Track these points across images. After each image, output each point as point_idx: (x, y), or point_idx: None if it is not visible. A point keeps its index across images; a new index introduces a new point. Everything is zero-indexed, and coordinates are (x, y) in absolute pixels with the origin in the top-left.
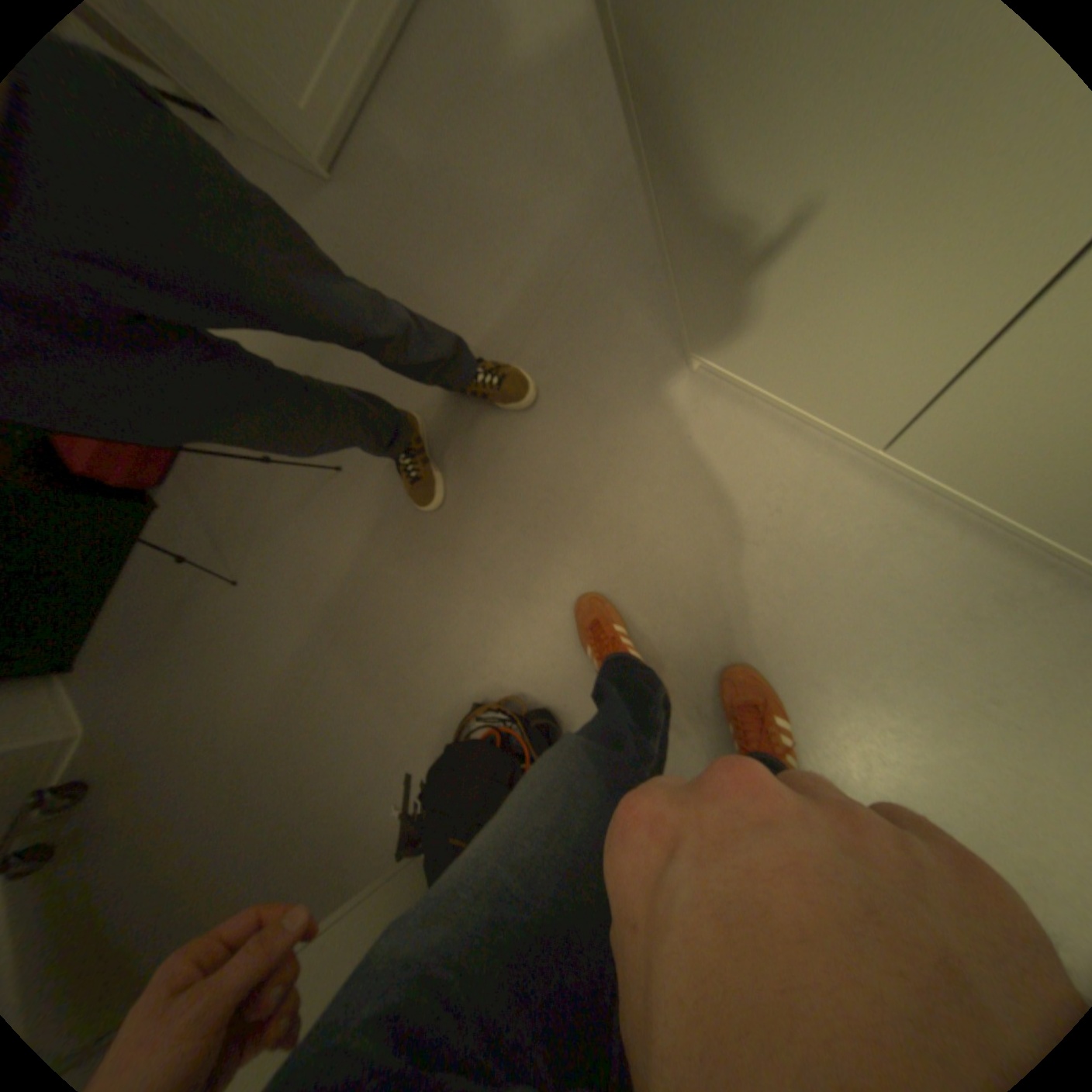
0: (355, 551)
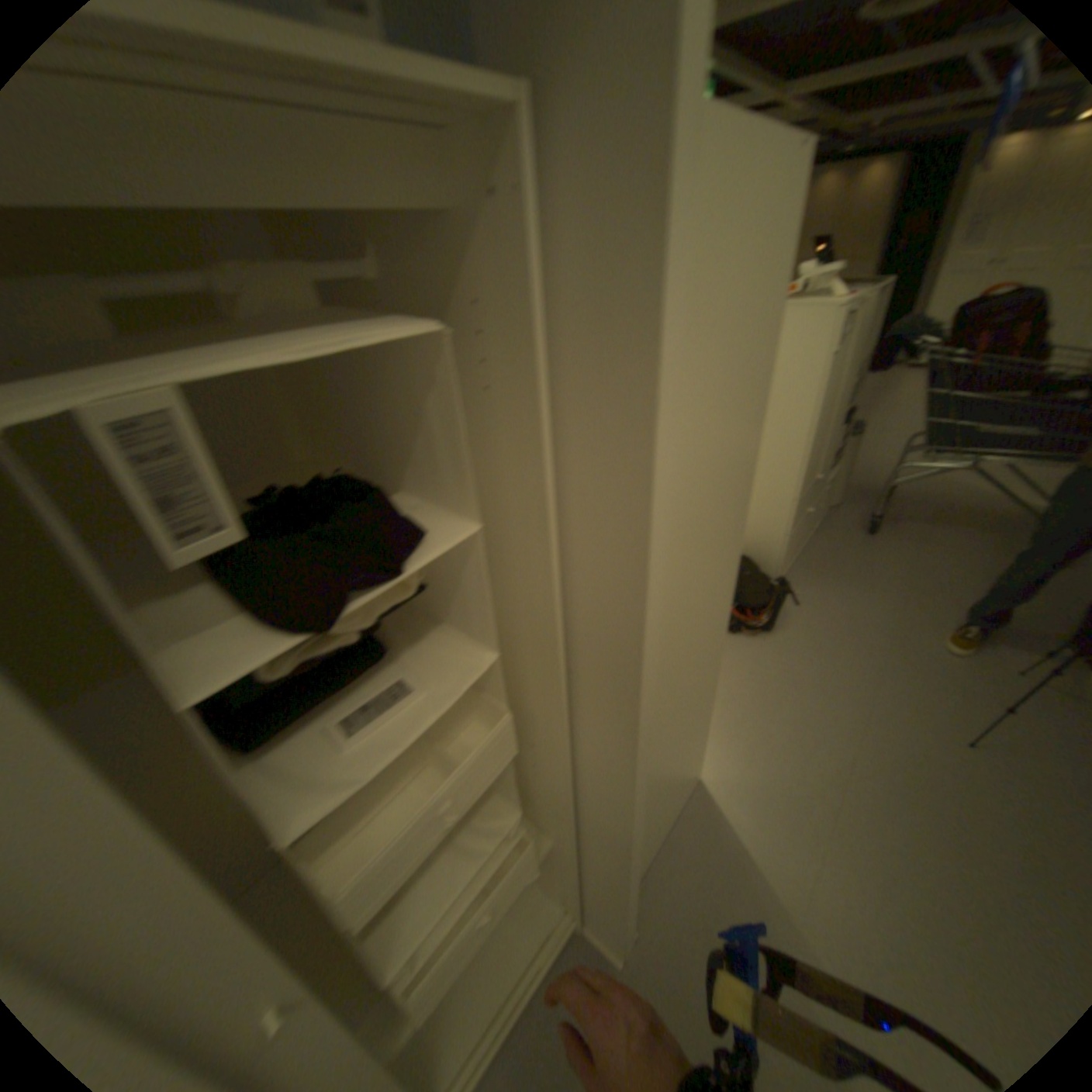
0: (912, 696)
